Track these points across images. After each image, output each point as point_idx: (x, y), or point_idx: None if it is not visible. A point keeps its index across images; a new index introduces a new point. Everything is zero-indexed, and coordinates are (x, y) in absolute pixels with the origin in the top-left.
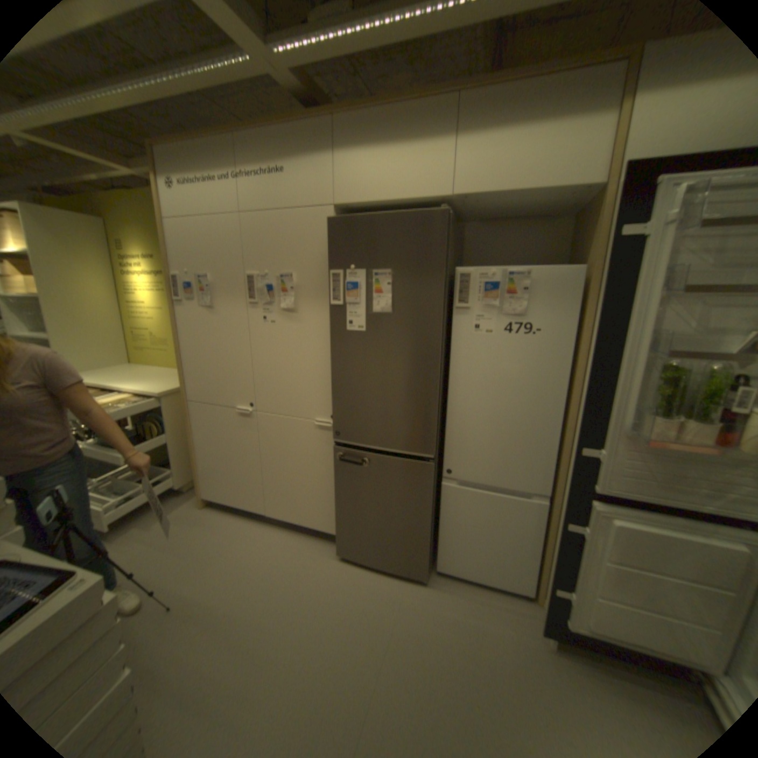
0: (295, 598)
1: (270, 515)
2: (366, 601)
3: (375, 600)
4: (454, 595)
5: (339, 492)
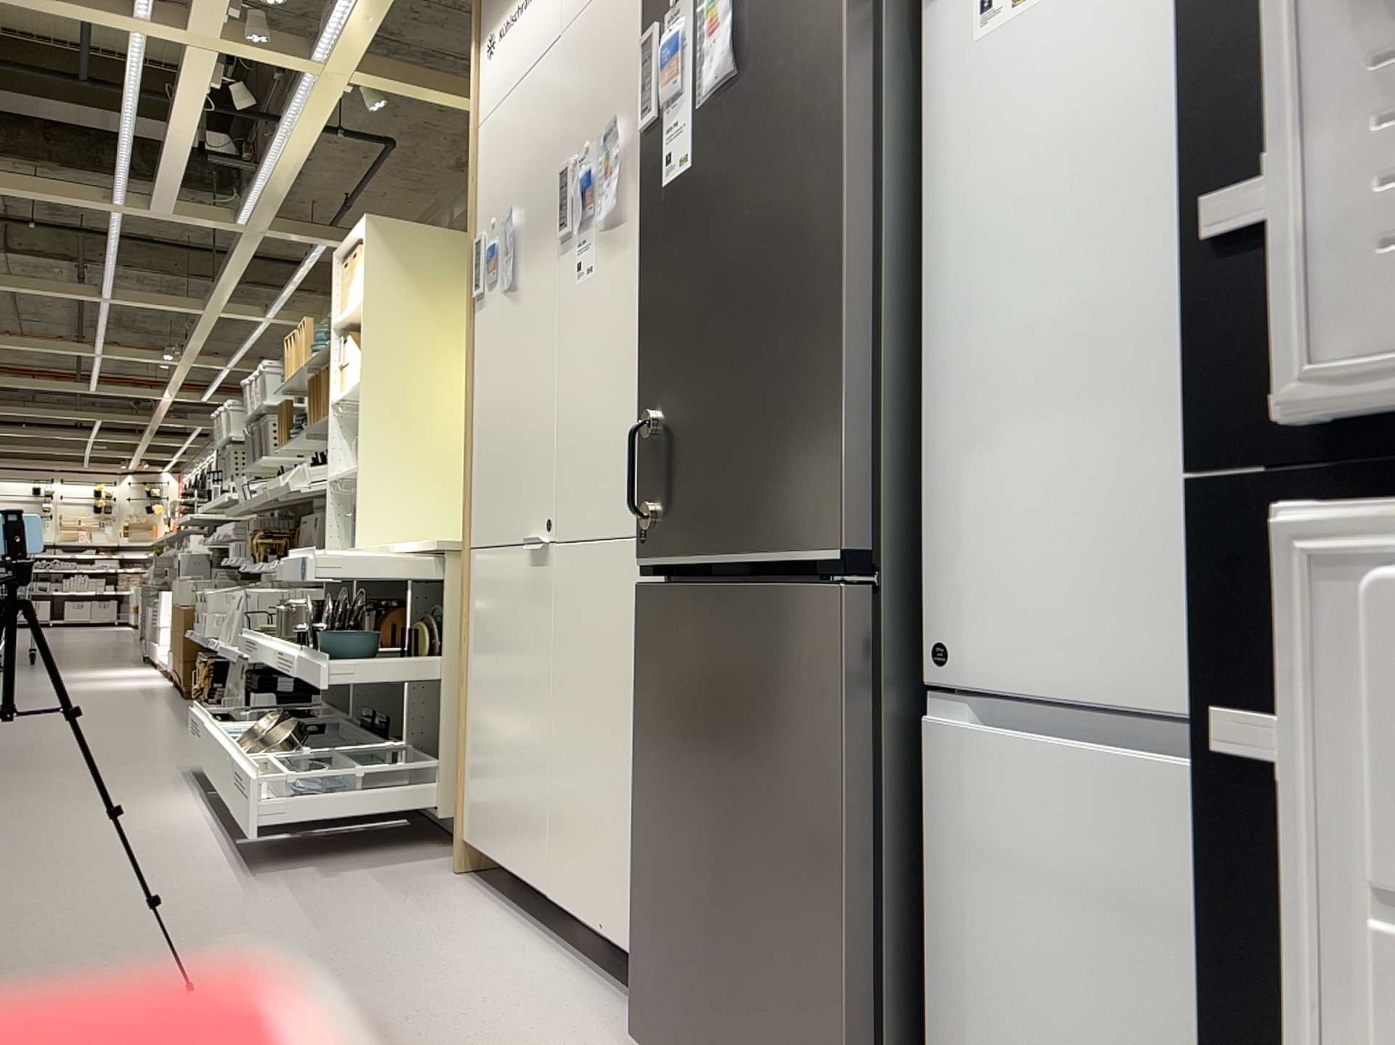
0: None
1: (555, 896)
2: None
3: None
4: None
5: (640, 765)
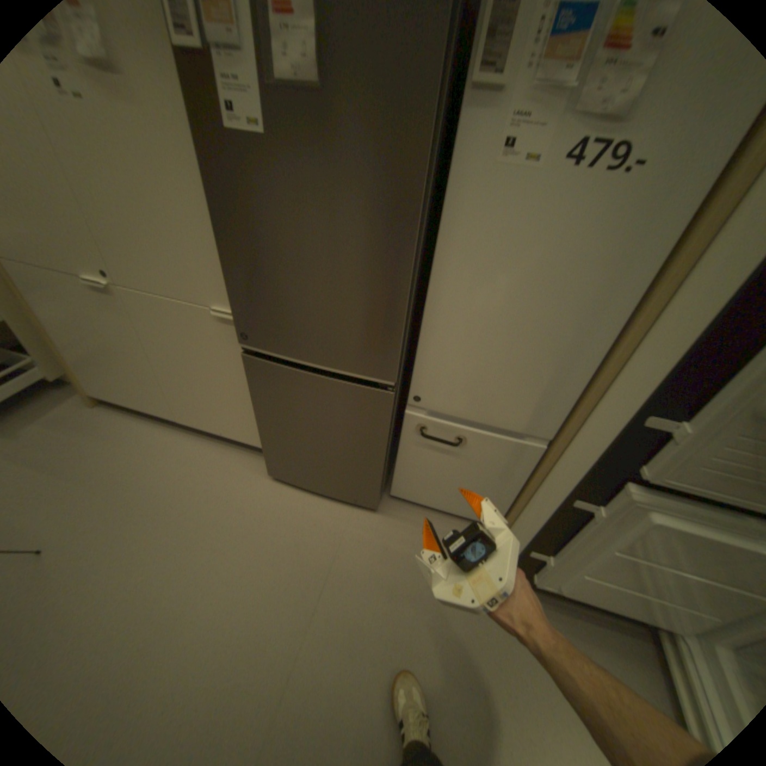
0: (212, 529)
1: (182, 421)
2: (302, 531)
3: (313, 530)
4: (407, 521)
5: (260, 412)
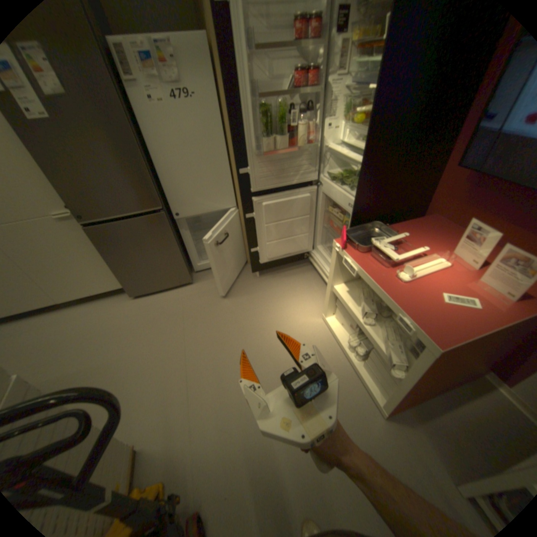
0: (114, 330)
1: (60, 301)
2: (161, 307)
3: (167, 304)
4: (208, 280)
5: (107, 259)
